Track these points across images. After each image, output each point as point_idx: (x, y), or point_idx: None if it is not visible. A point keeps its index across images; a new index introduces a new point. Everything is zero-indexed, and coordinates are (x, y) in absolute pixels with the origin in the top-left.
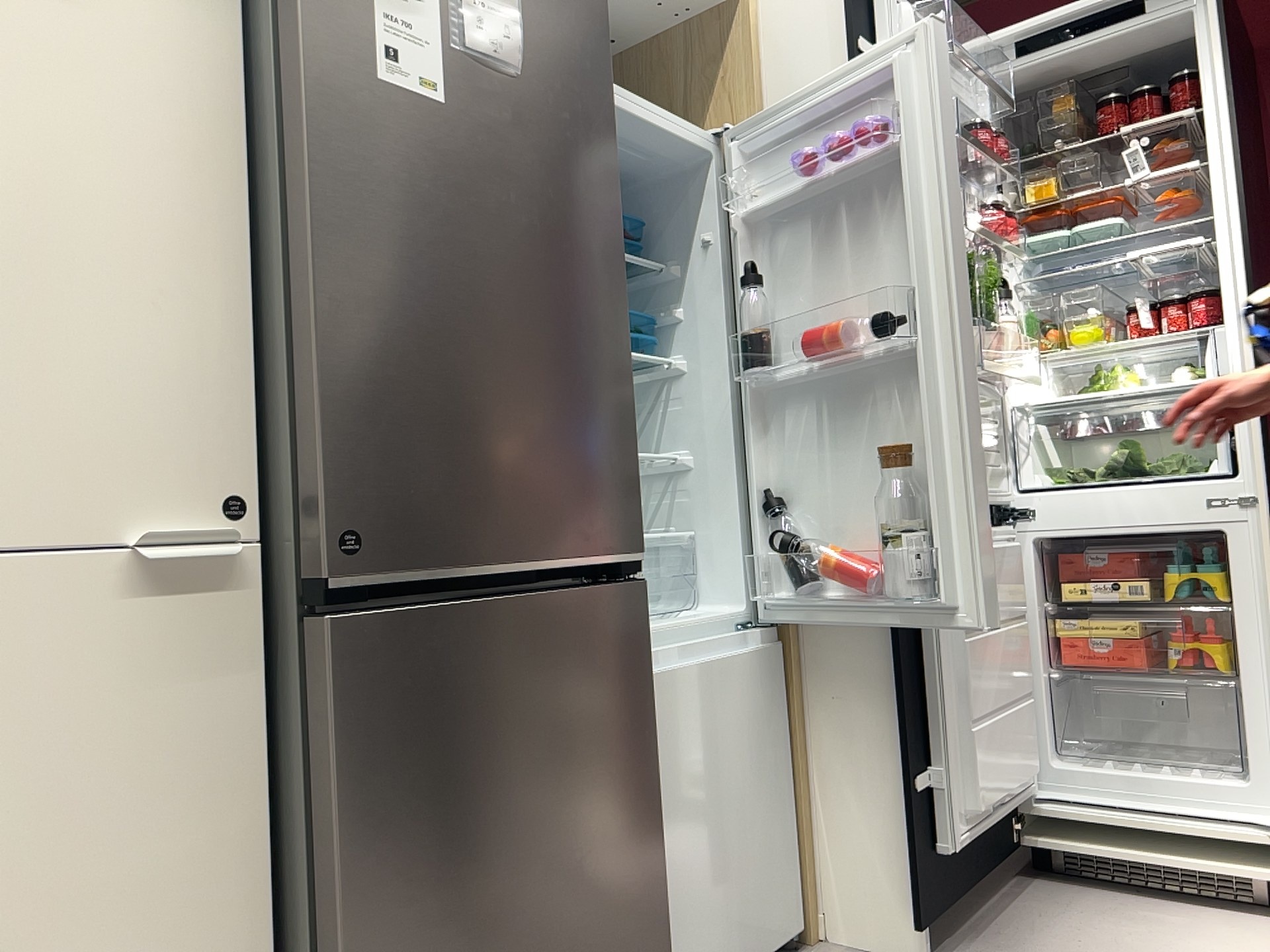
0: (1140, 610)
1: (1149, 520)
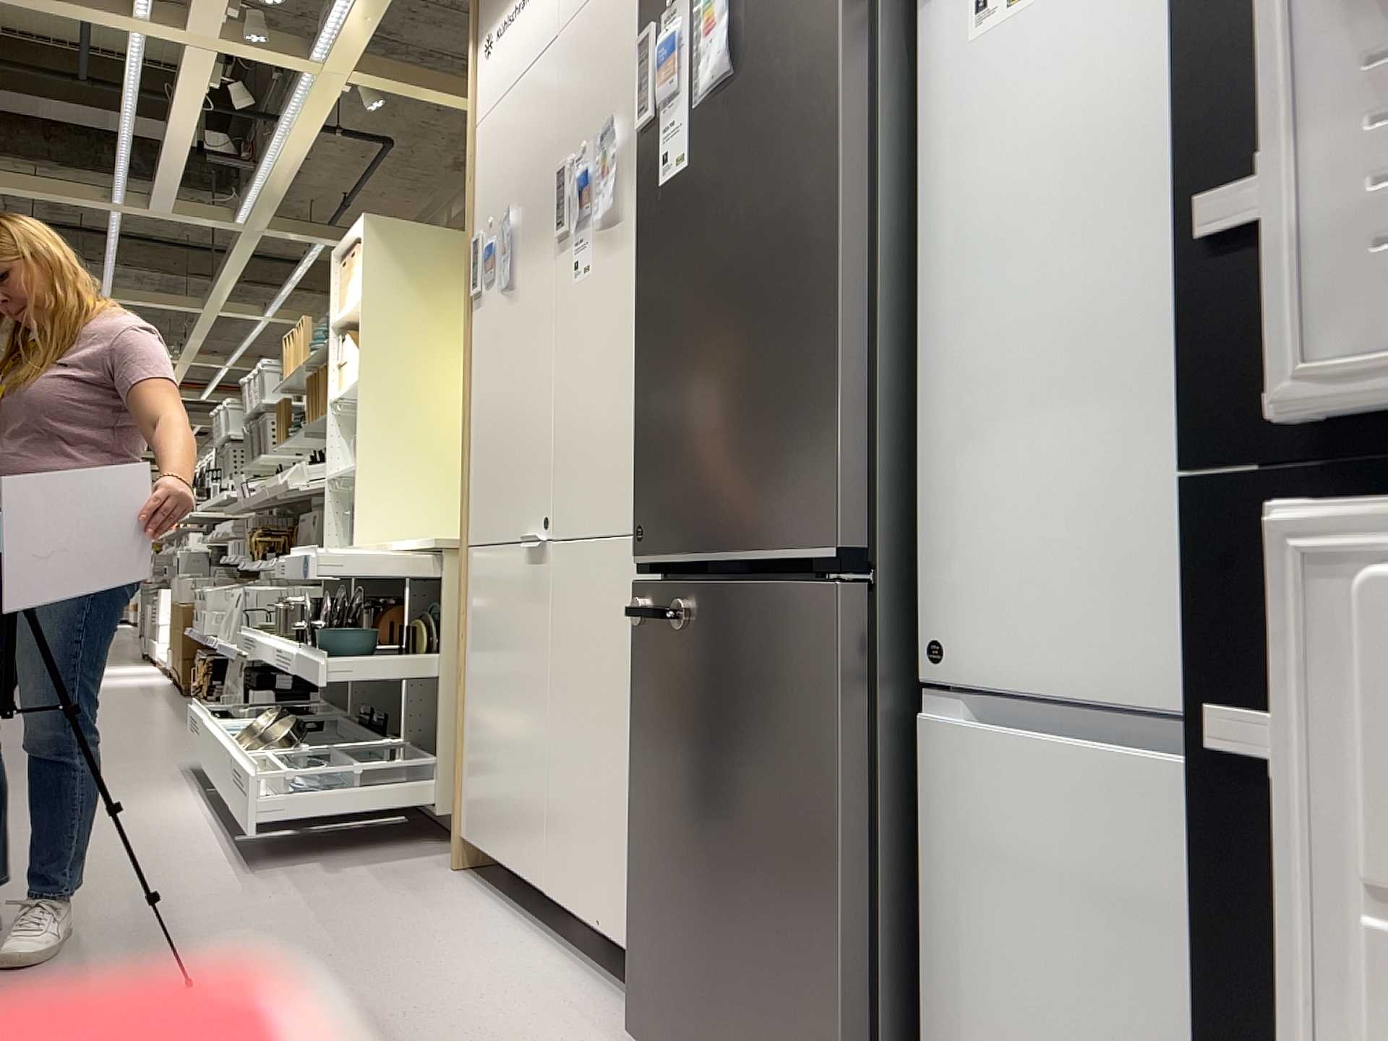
0: None
1: None
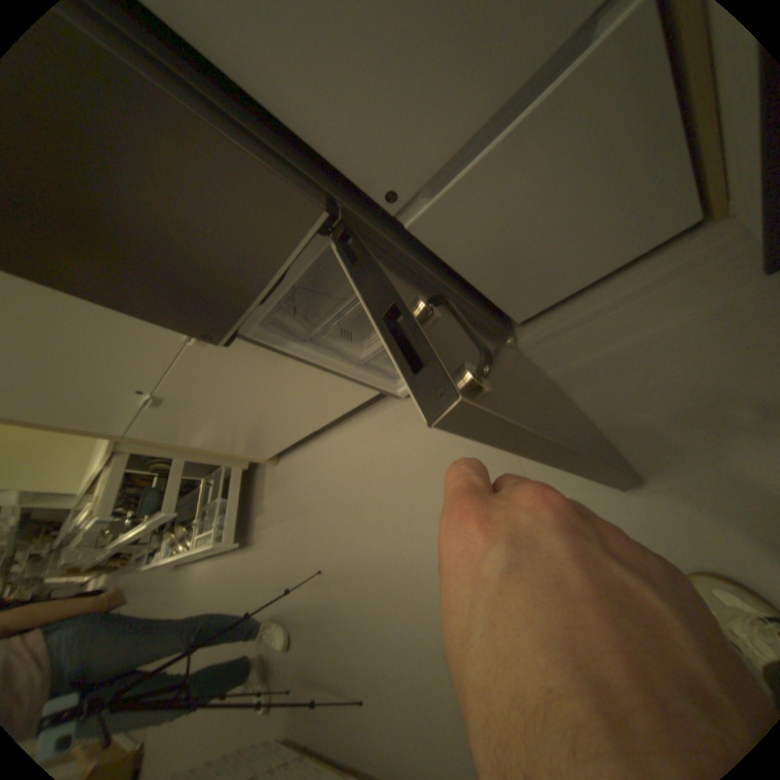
0: None
1: None
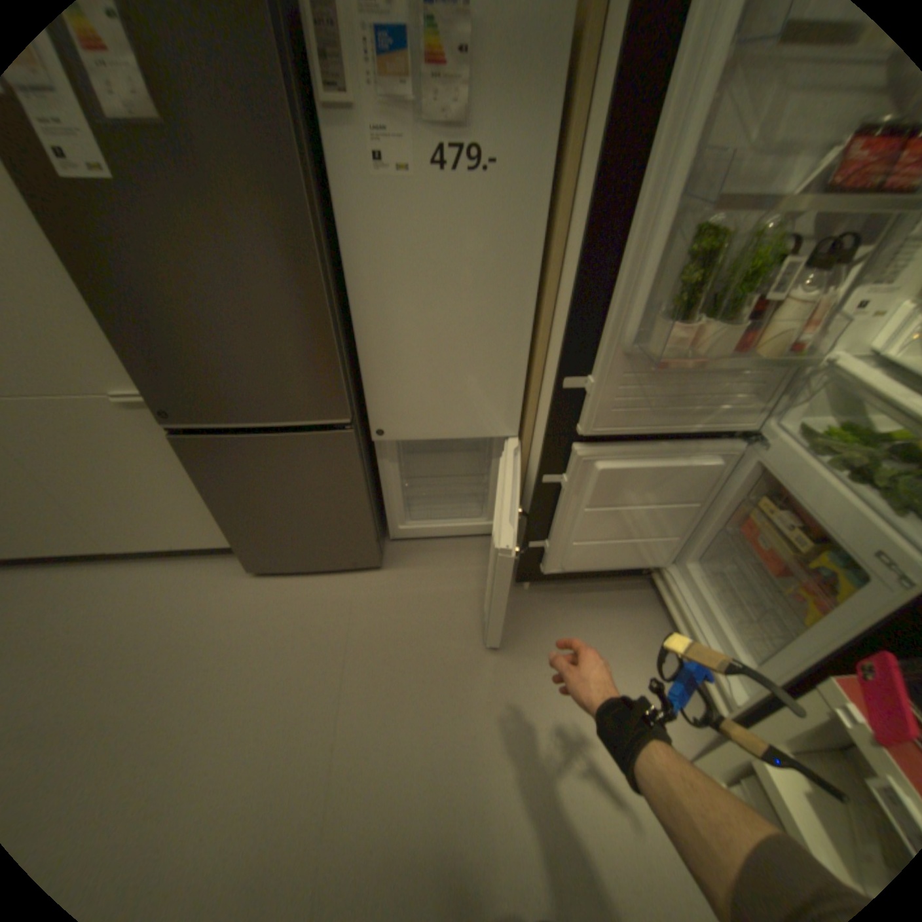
0: (807, 548)
1: (826, 519)
